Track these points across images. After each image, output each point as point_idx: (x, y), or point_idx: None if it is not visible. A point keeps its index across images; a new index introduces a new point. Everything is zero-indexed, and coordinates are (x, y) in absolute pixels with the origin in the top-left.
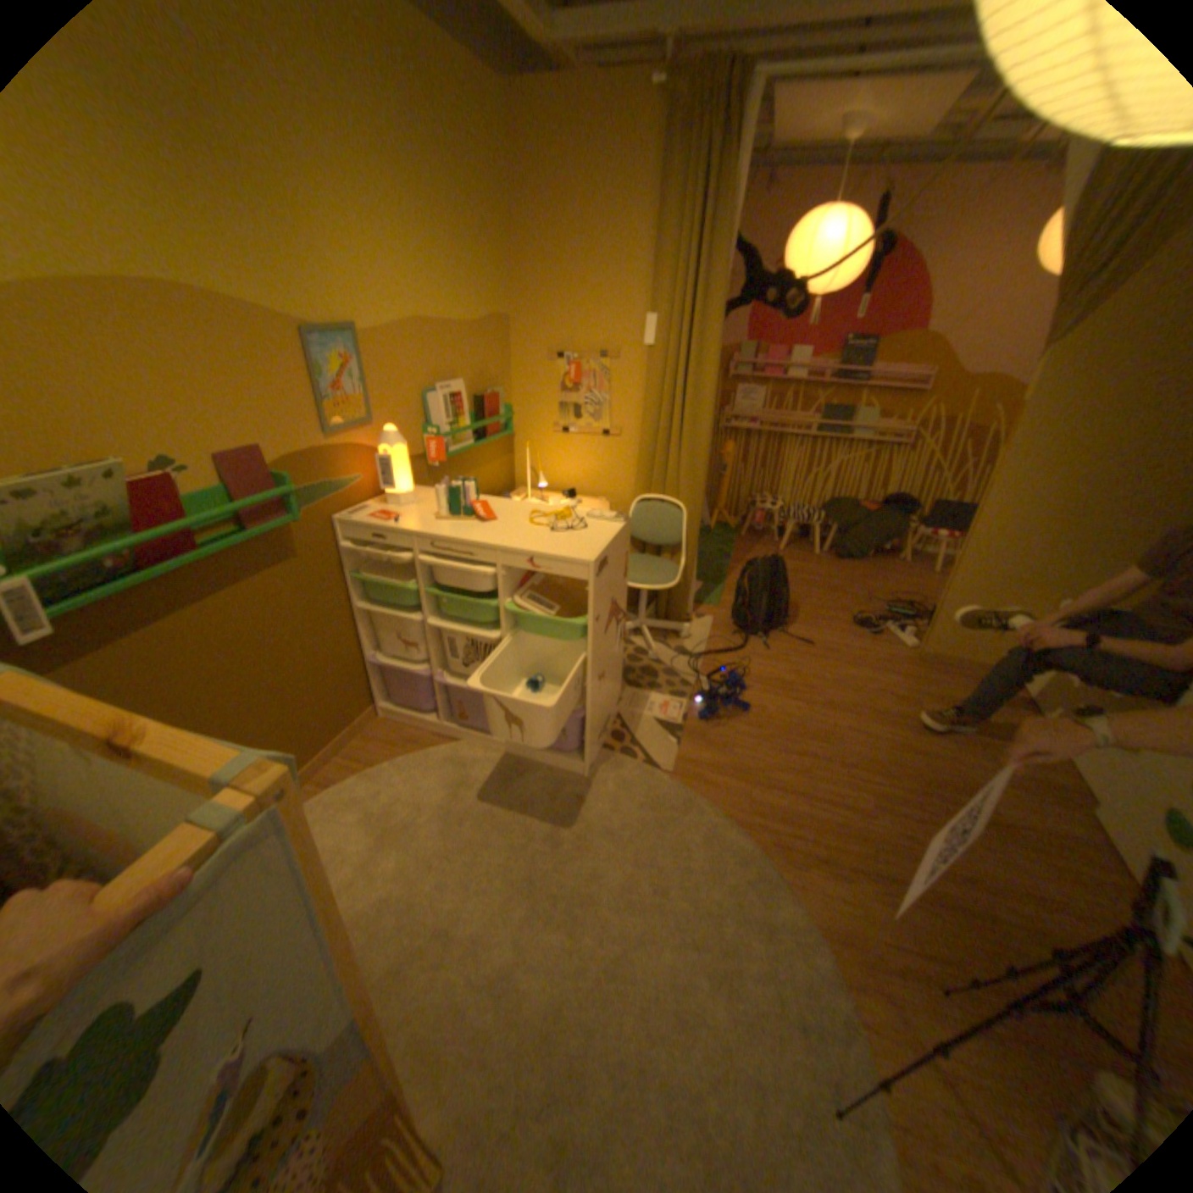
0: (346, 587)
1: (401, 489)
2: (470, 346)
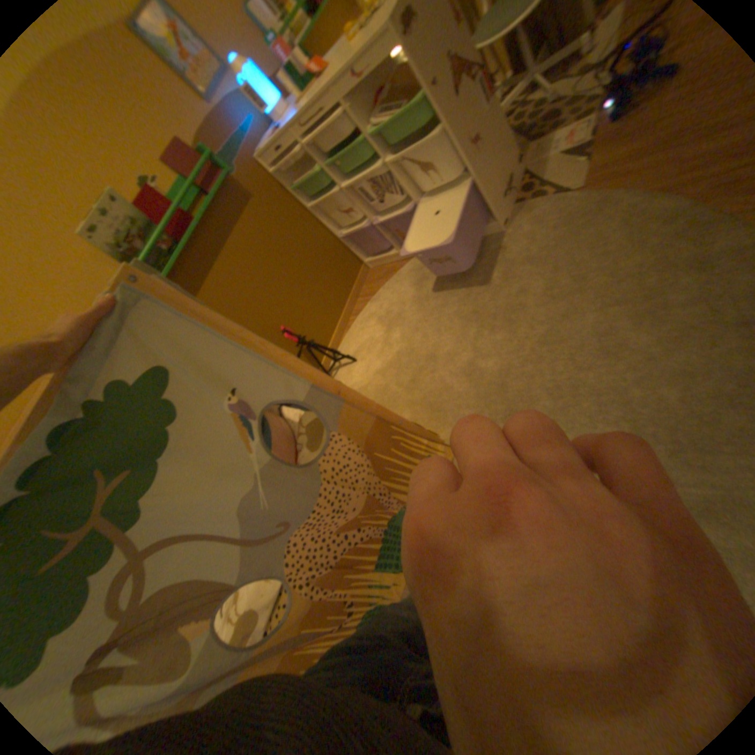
0: (296, 197)
1: (272, 101)
2: None
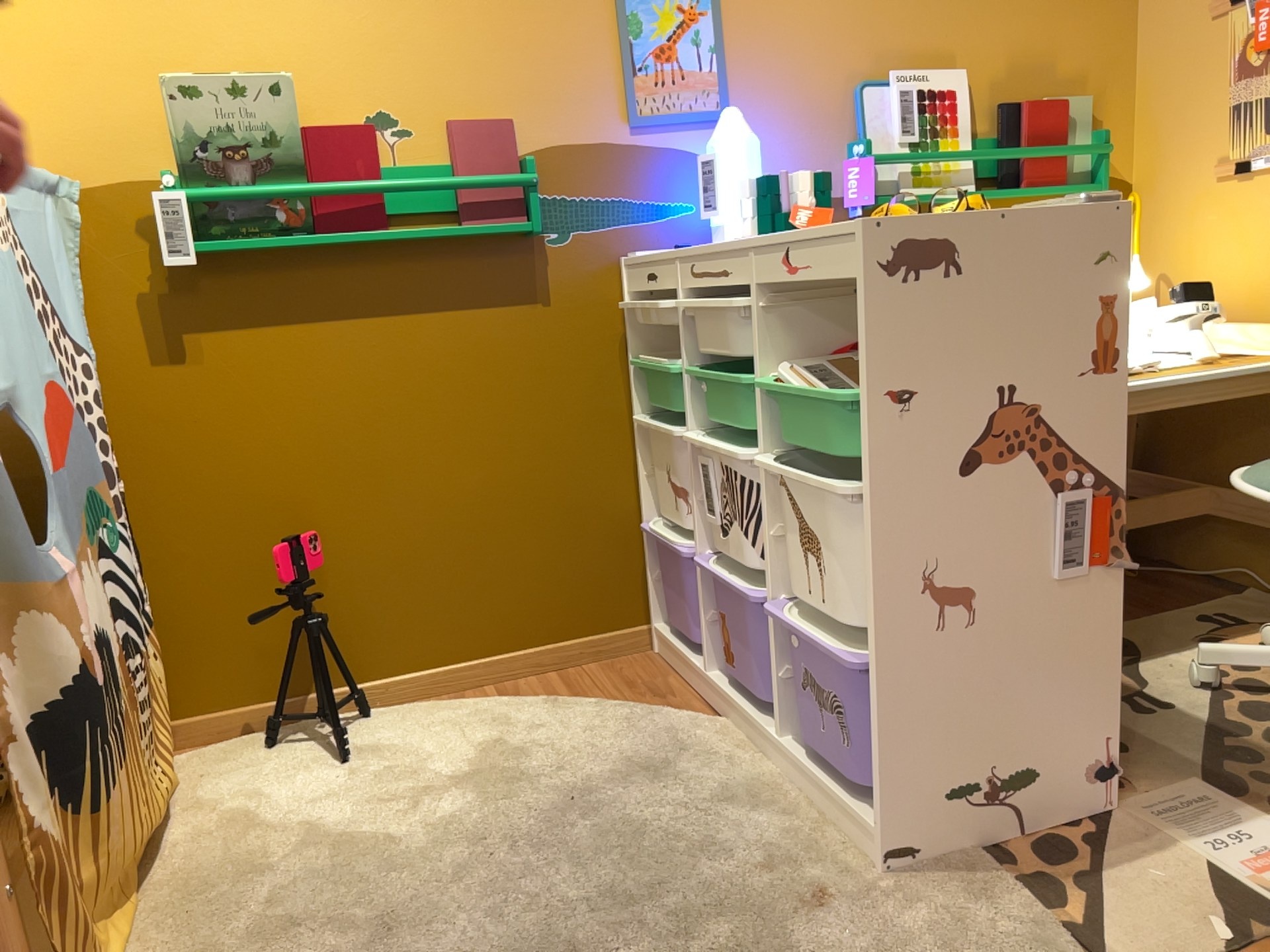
0: (630, 381)
1: (731, 215)
2: (1005, 11)
